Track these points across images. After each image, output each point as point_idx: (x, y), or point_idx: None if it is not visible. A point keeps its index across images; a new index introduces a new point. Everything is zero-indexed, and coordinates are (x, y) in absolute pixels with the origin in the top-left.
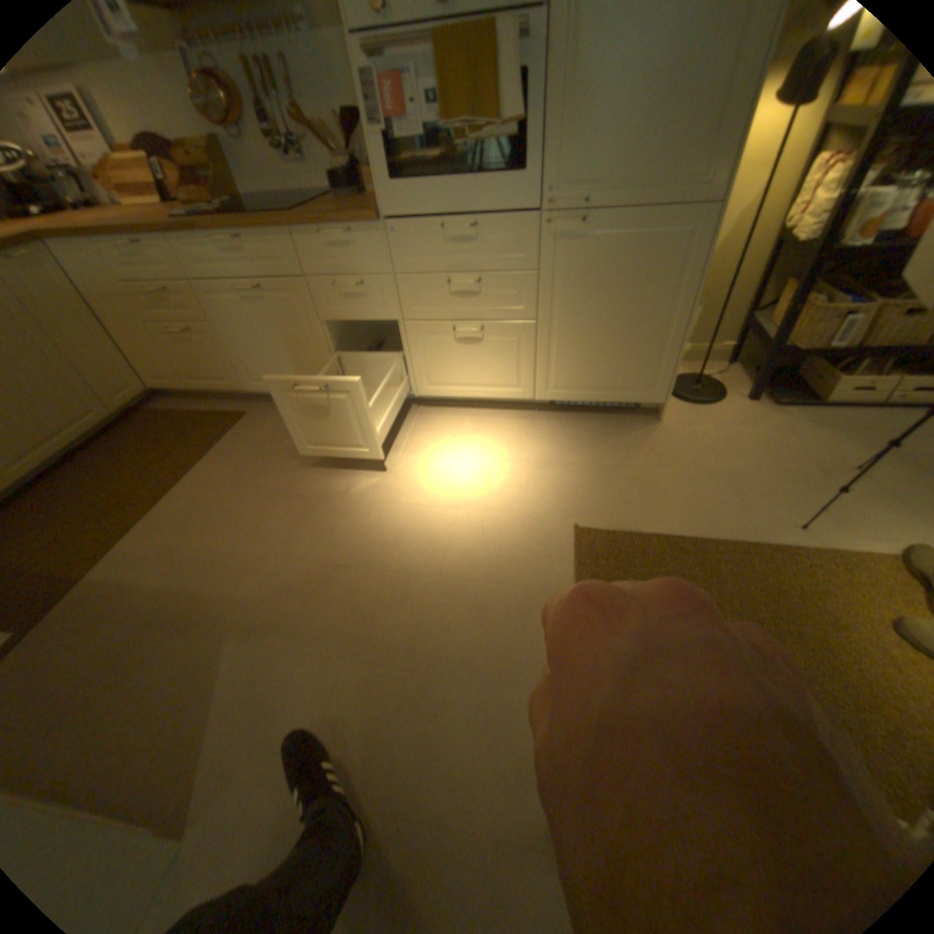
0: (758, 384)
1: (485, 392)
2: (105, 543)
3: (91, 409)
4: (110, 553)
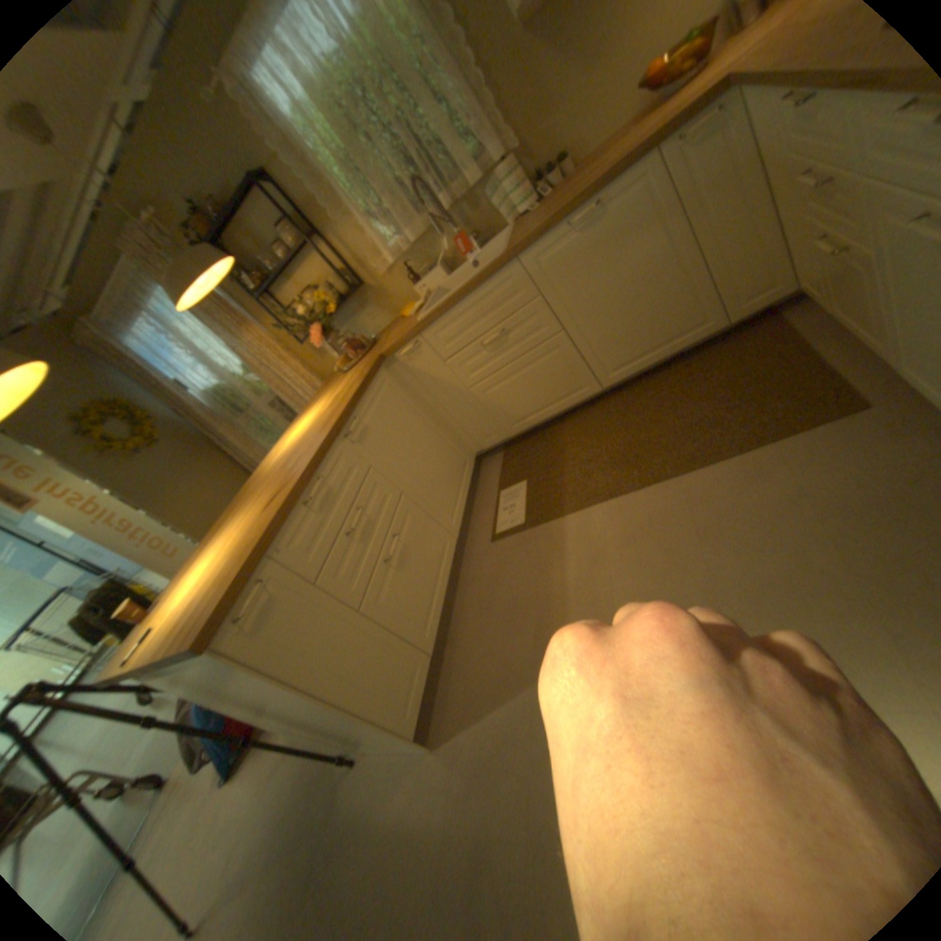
0: None
1: None
2: (598, 495)
3: (712, 317)
4: (591, 509)
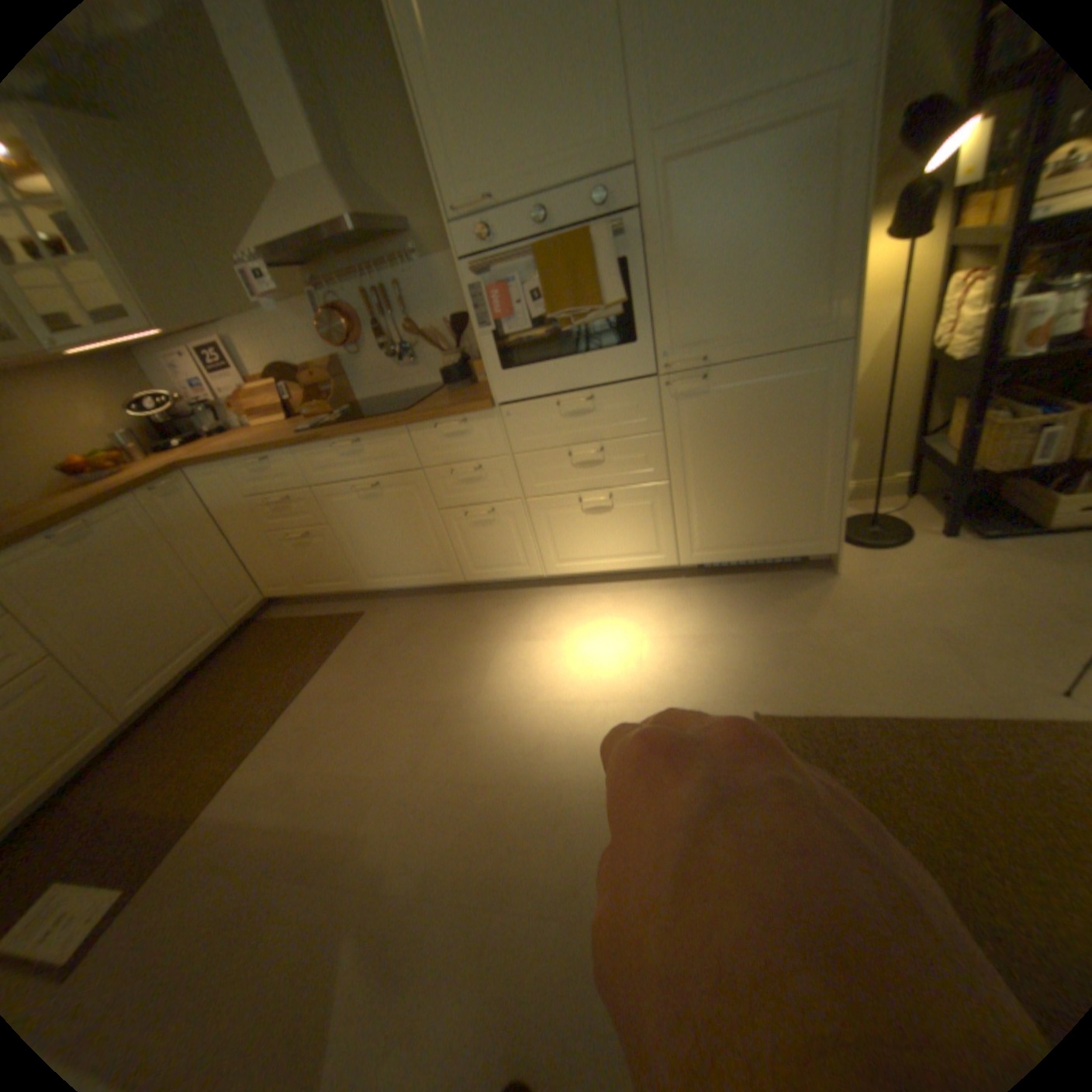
0: (953, 519)
1: (623, 563)
2: (222, 773)
3: (214, 623)
4: (227, 784)
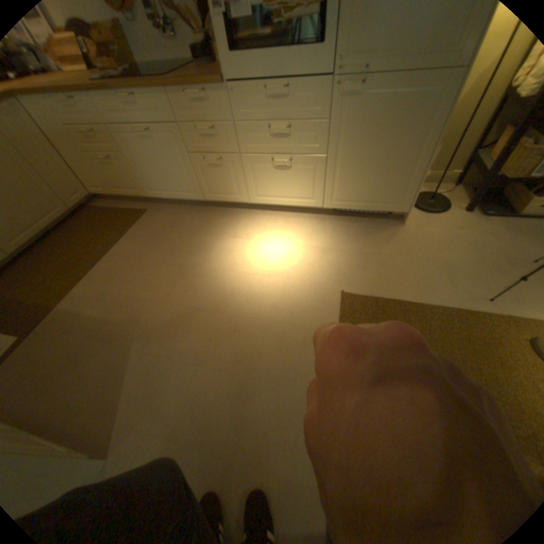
0: (473, 201)
1: (291, 202)
2: (66, 288)
3: (57, 206)
4: (69, 294)
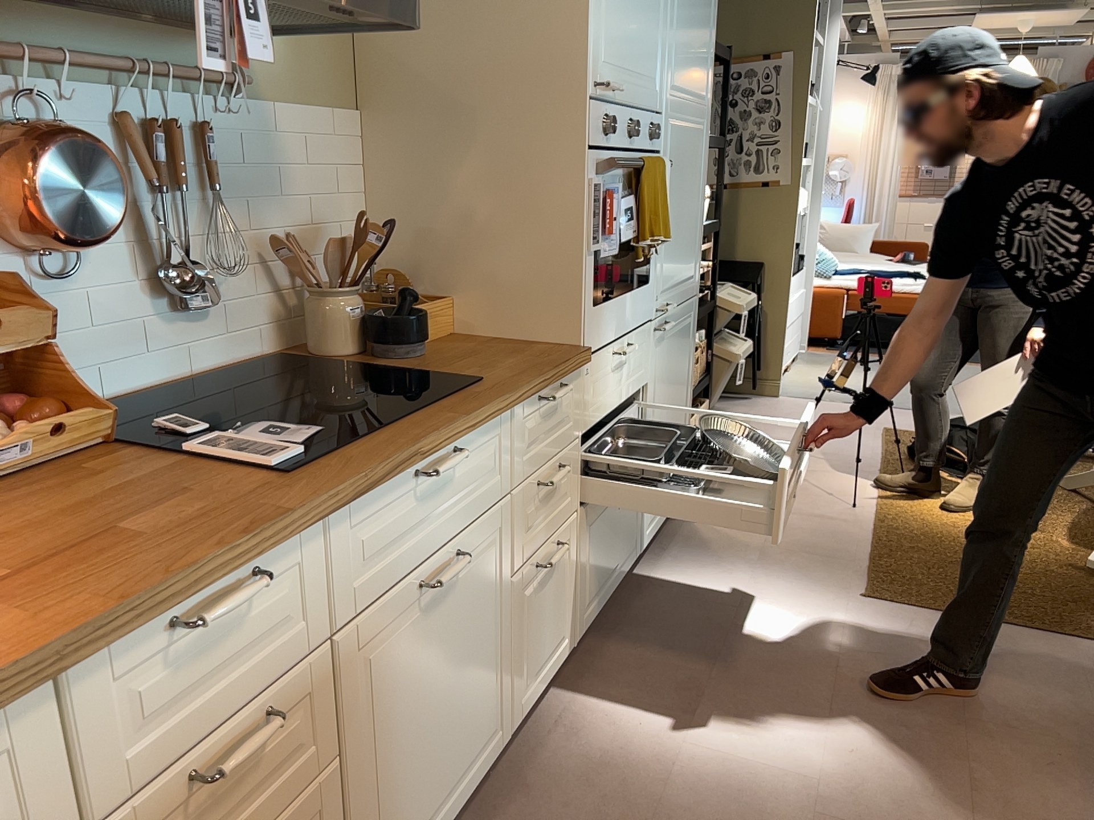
0: None
1: (618, 576)
2: None
3: None
4: None
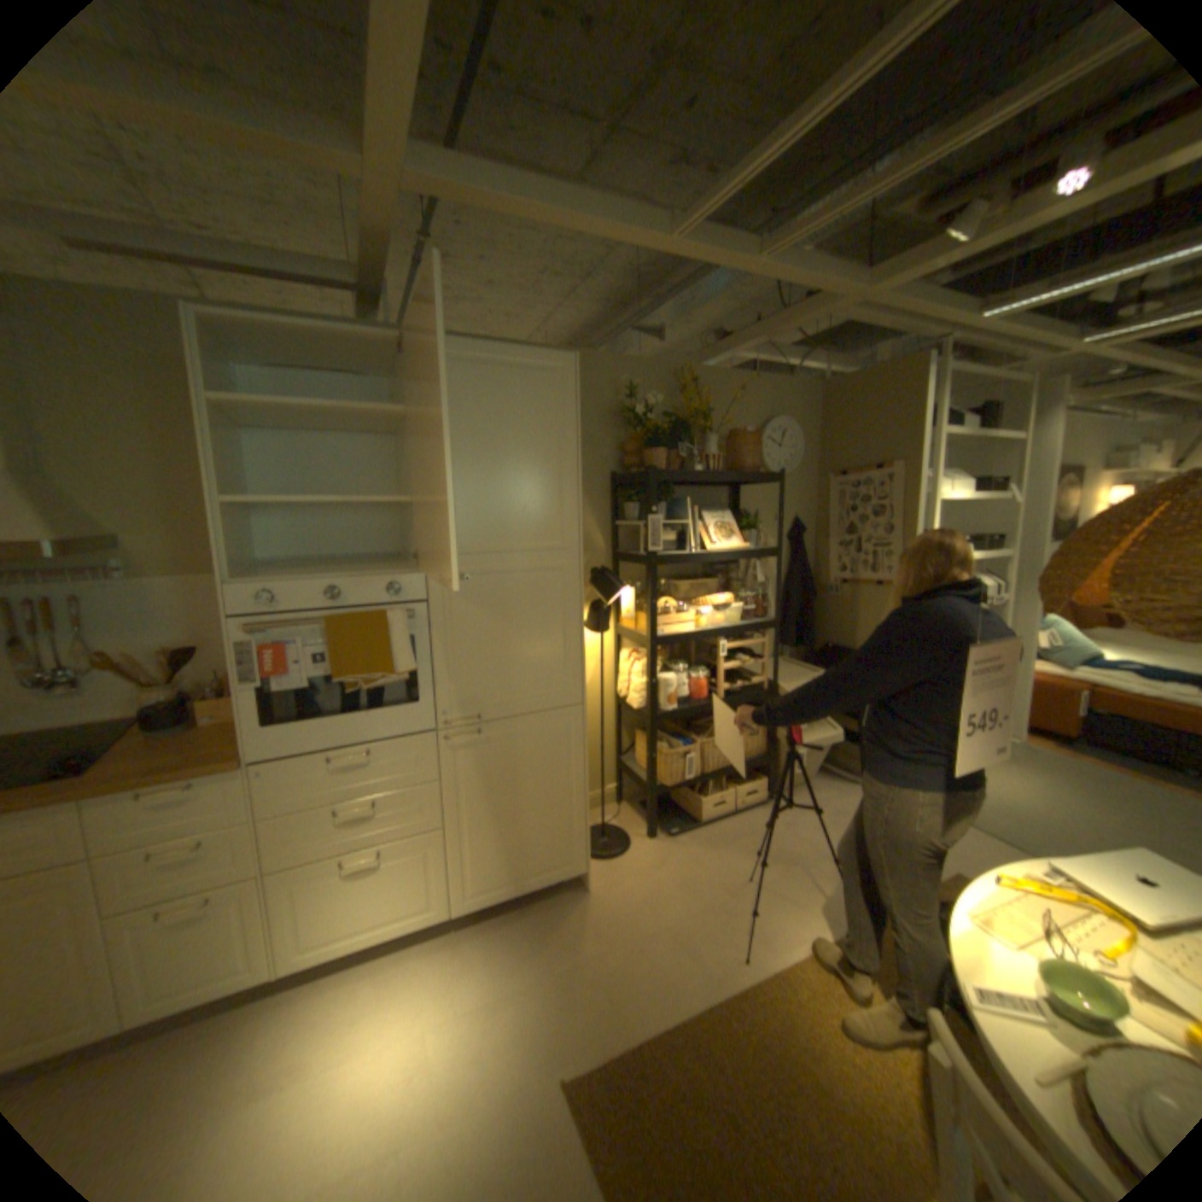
0: (649, 825)
1: (384, 935)
2: None
3: None
4: None
